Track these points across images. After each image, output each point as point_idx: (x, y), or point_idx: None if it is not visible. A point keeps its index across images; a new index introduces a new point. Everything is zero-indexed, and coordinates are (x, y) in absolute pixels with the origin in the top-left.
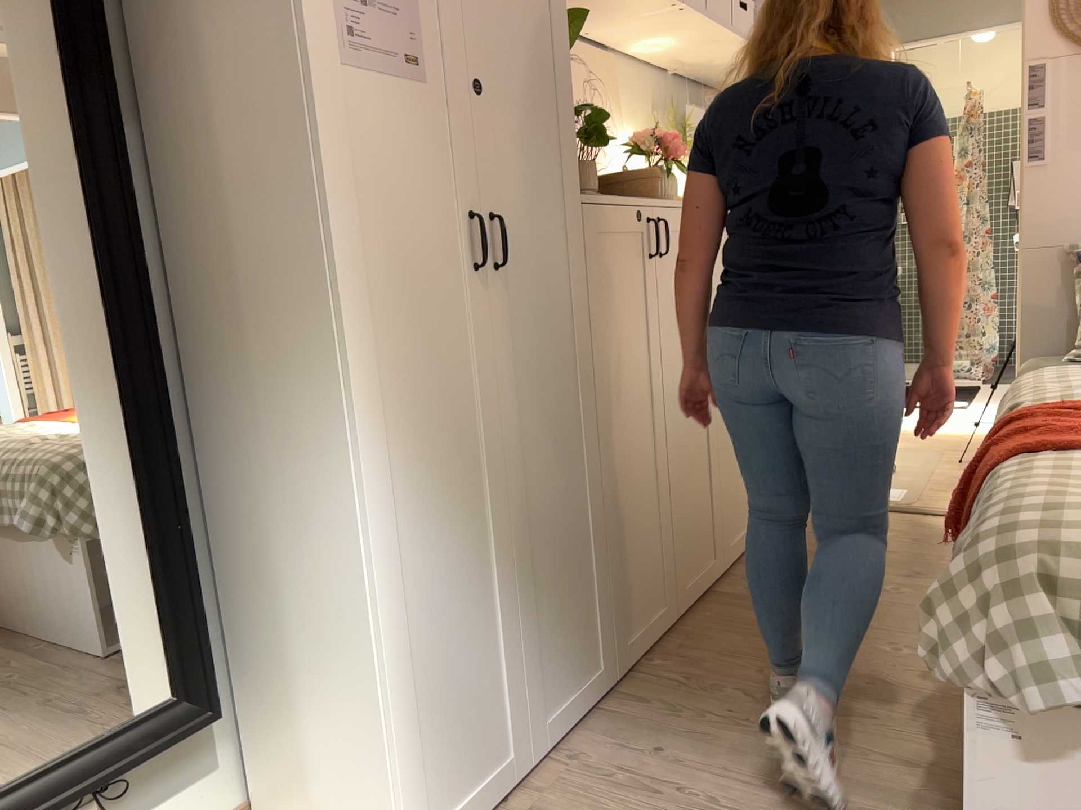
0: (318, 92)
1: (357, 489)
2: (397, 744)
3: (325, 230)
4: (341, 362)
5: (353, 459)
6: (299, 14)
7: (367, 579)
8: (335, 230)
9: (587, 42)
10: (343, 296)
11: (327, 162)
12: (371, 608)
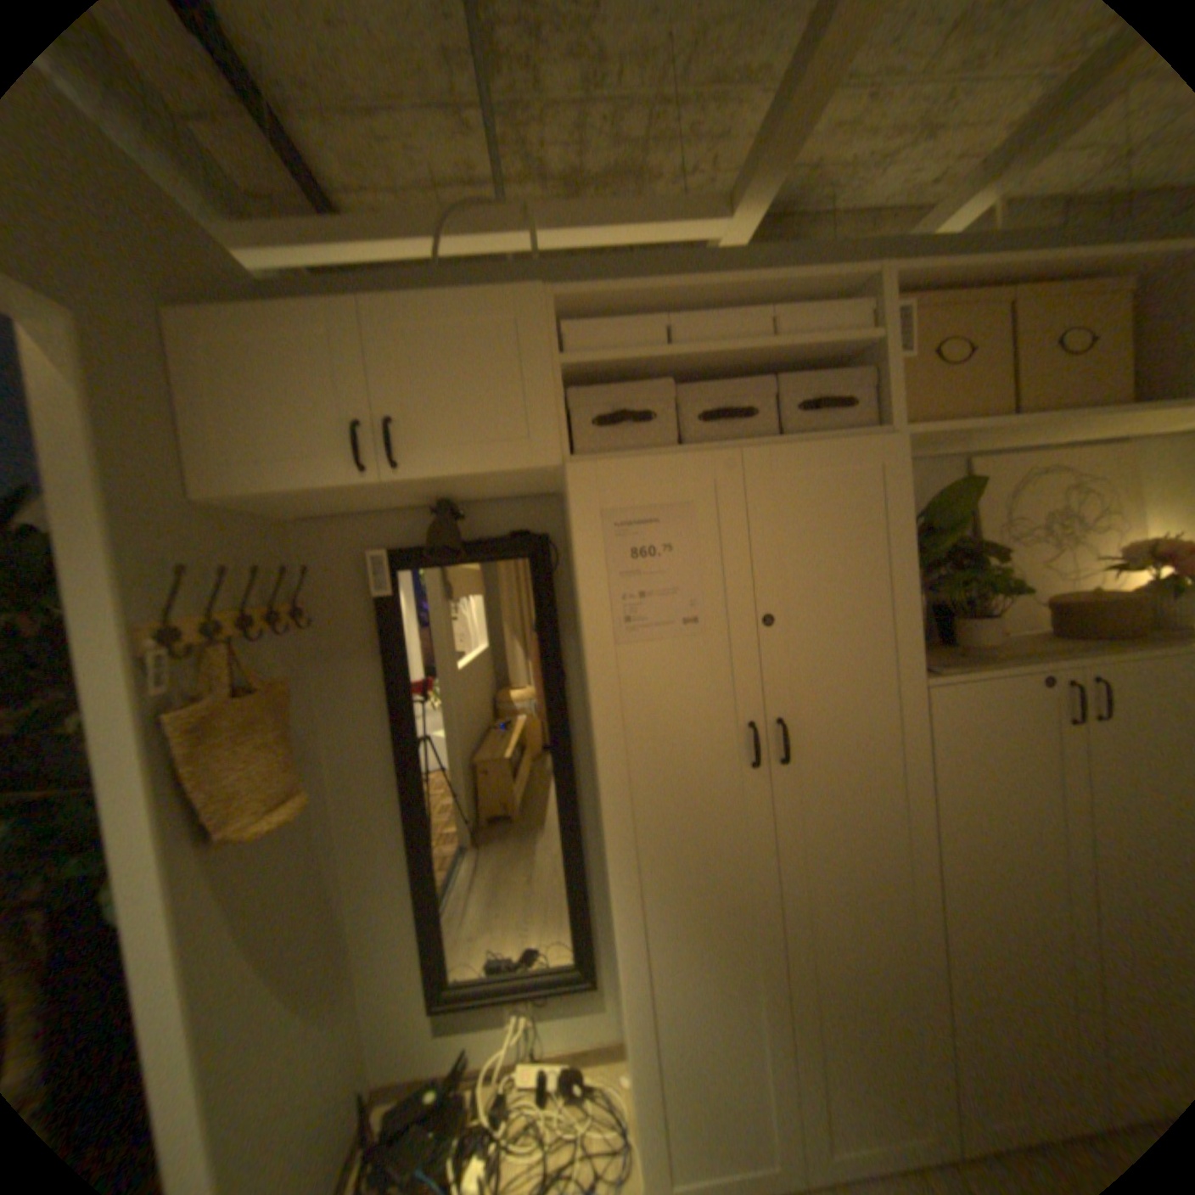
0: (599, 670)
1: (617, 928)
2: (646, 1108)
3: (599, 758)
4: (608, 844)
5: (615, 907)
6: (584, 625)
7: (624, 989)
8: (608, 757)
9: (1078, 446)
10: (613, 799)
11: (603, 713)
12: (626, 1009)
